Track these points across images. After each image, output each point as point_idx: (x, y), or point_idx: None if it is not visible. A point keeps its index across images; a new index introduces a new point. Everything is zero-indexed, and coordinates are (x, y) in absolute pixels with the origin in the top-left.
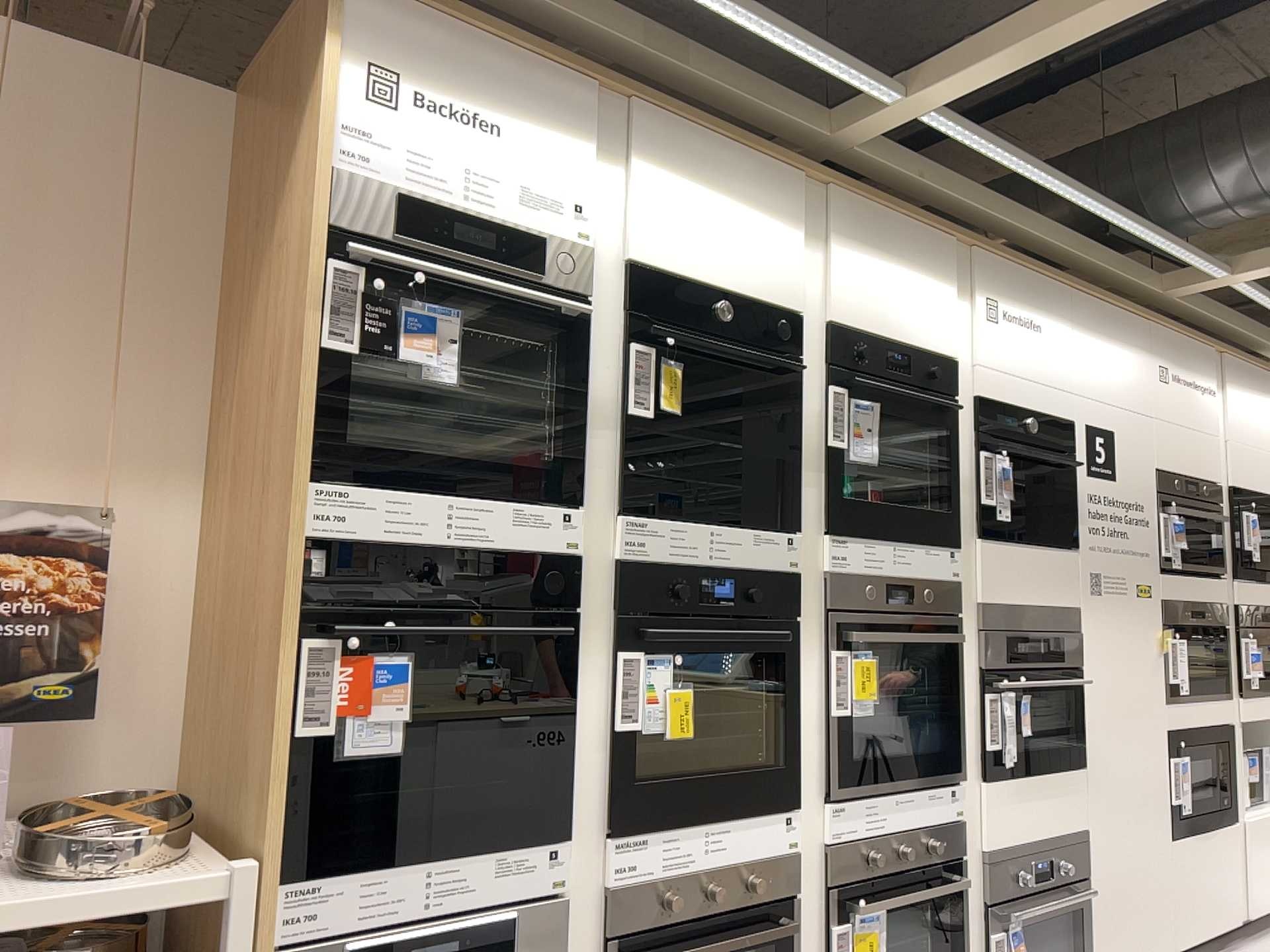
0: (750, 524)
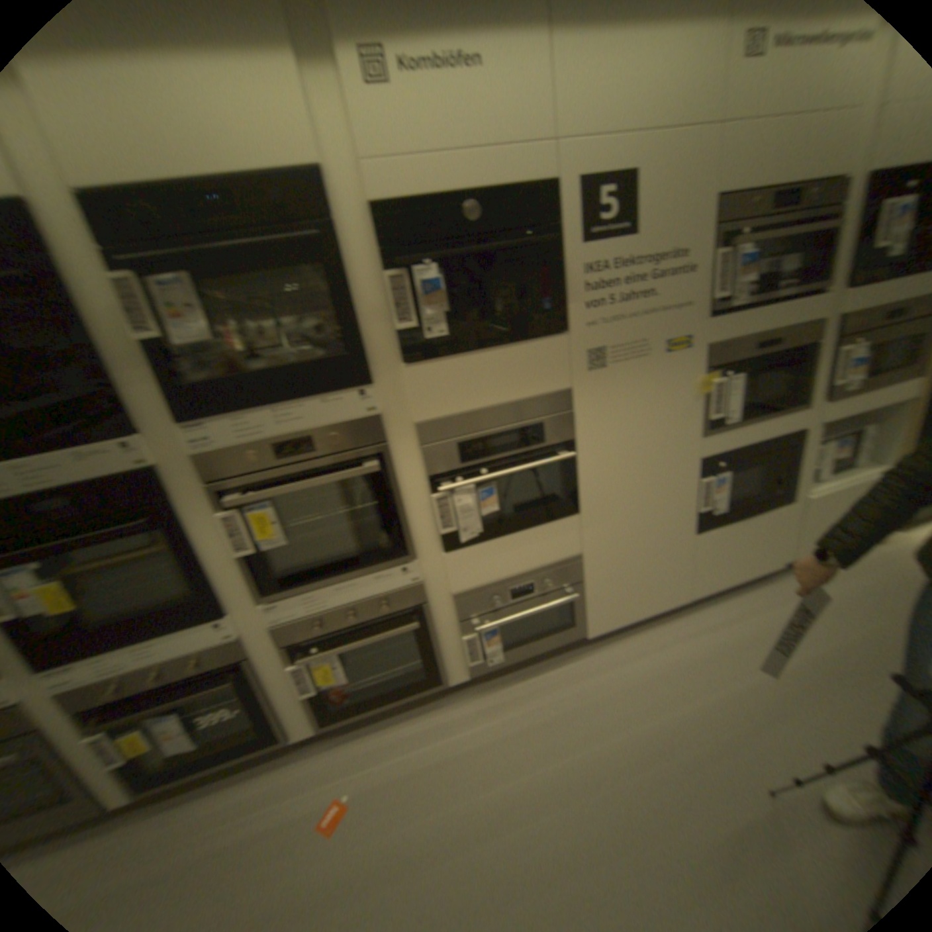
0: (65, 446)
